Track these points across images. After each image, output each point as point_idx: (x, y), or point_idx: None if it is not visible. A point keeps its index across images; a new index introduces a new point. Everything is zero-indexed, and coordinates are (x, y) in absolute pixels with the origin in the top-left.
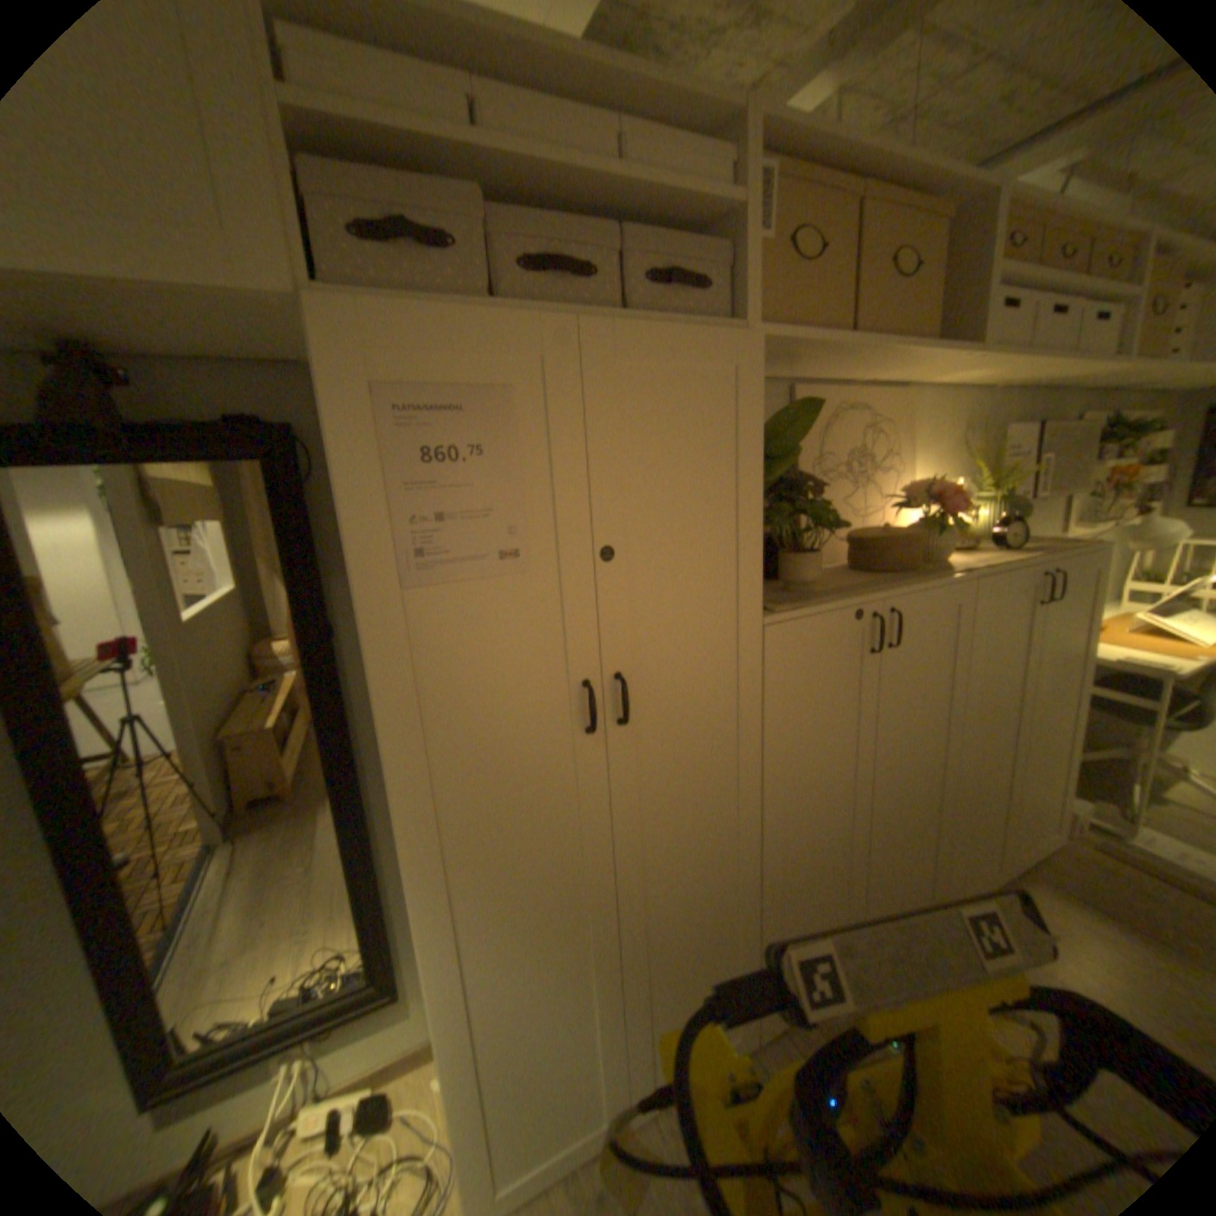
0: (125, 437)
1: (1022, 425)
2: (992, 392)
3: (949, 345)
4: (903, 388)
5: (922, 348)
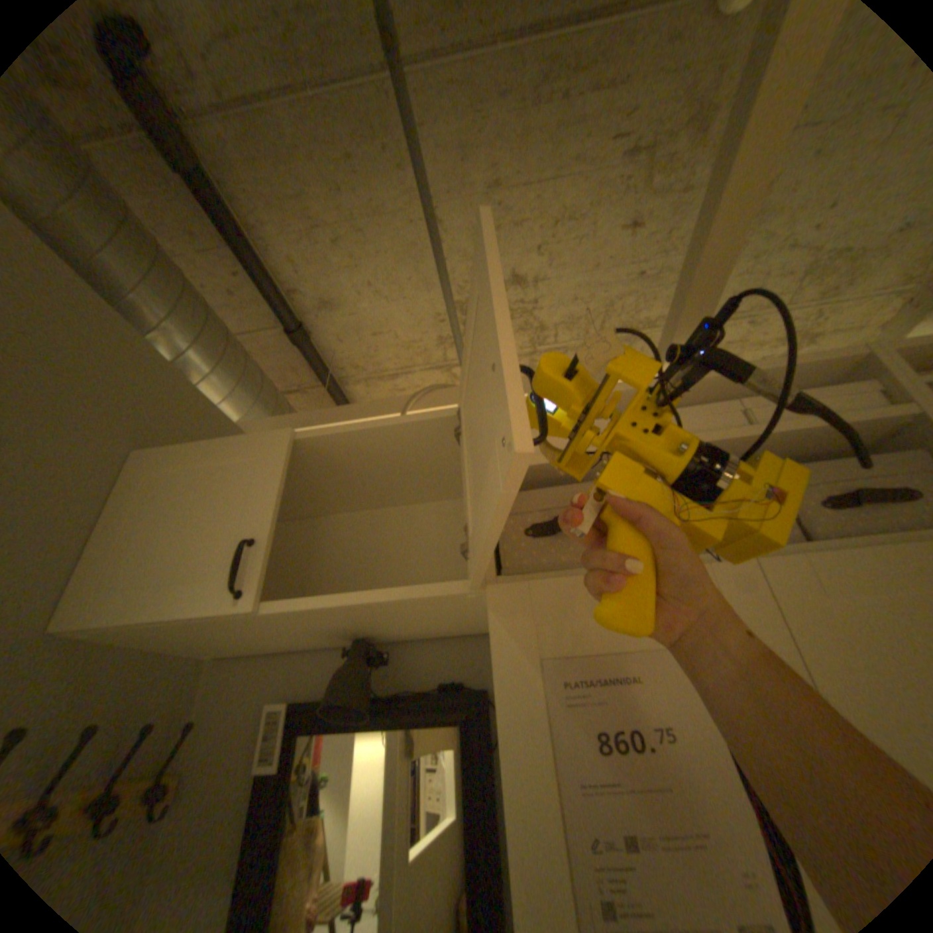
0: (367, 712)
1: None
2: None
3: None
4: None
5: None
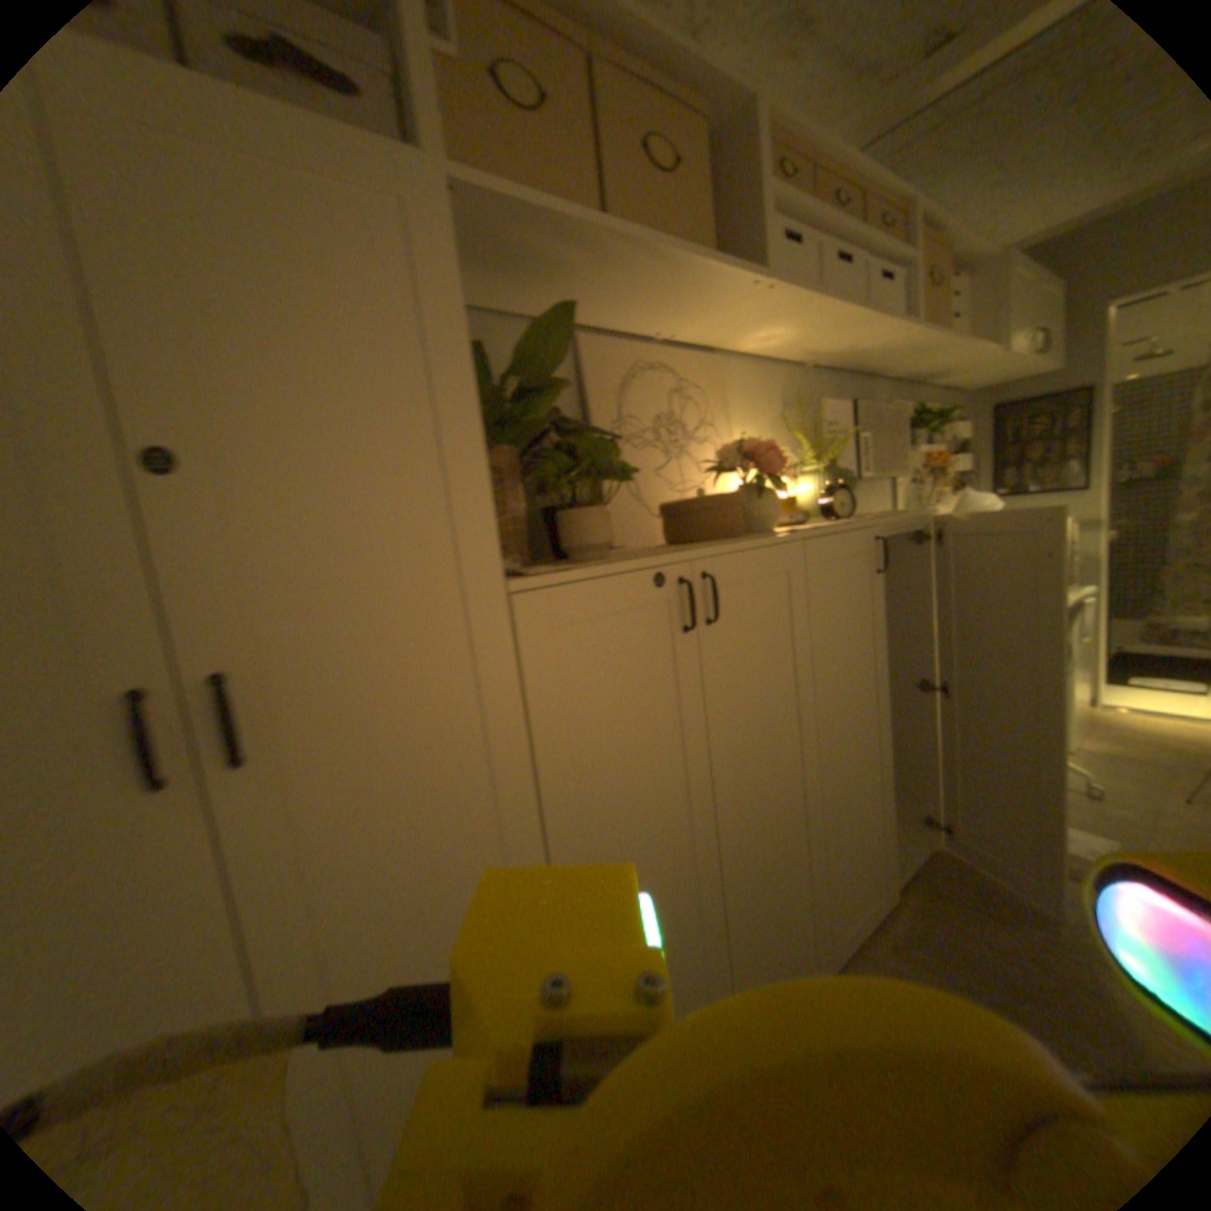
0: None
1: (839, 405)
2: (804, 368)
3: (728, 257)
4: (710, 351)
5: (696, 252)
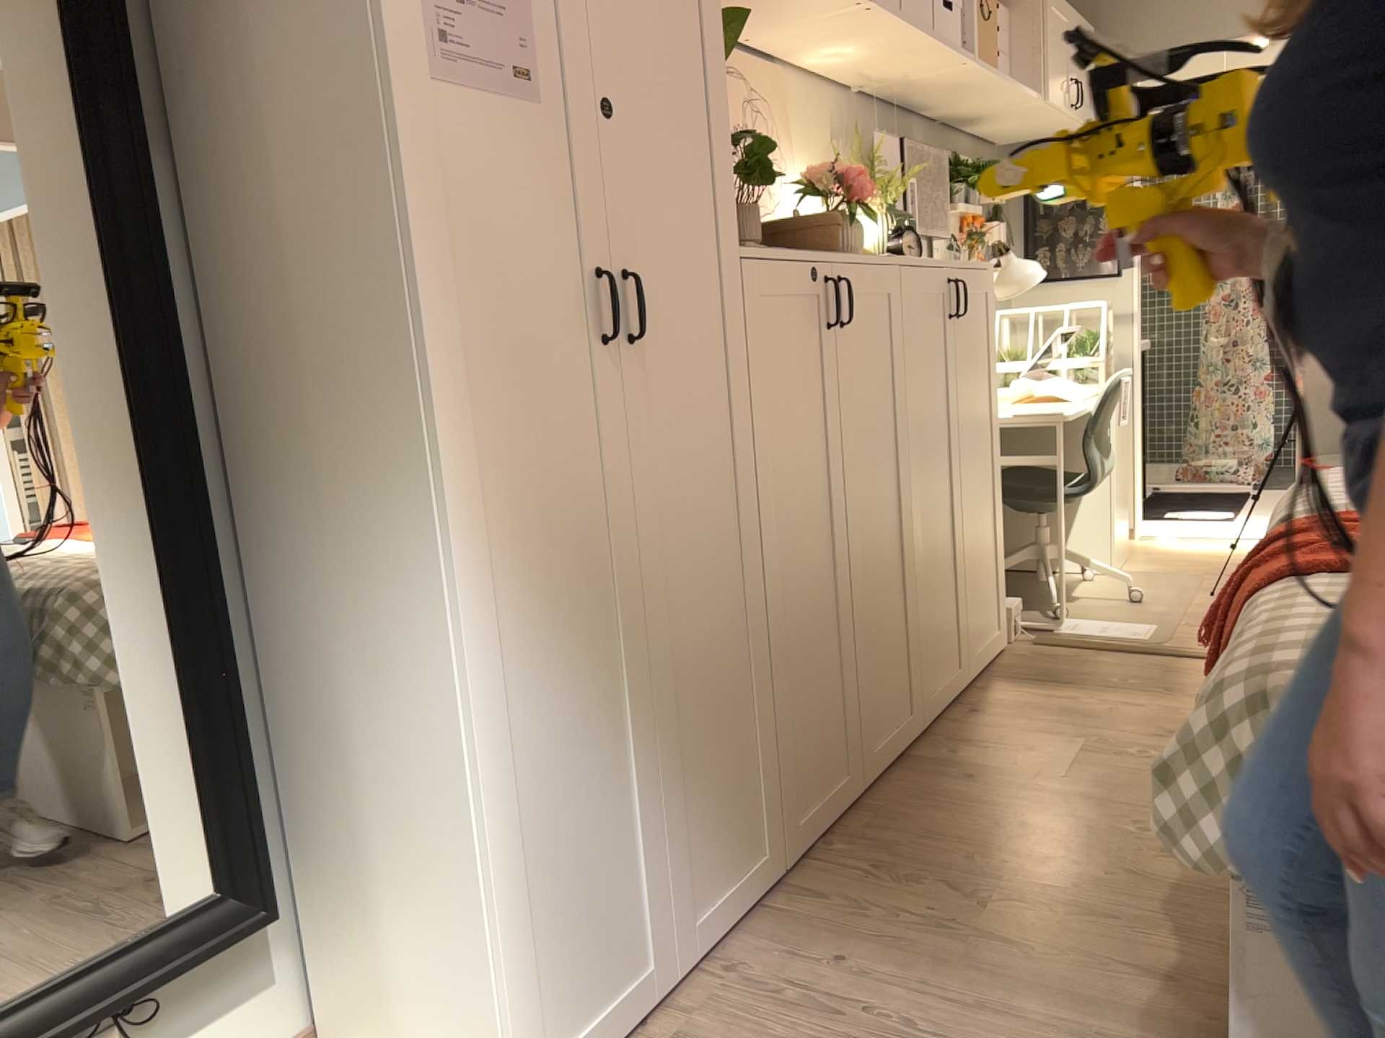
0: None
1: (878, 146)
2: (846, 99)
3: None
4: (769, 67)
5: None
